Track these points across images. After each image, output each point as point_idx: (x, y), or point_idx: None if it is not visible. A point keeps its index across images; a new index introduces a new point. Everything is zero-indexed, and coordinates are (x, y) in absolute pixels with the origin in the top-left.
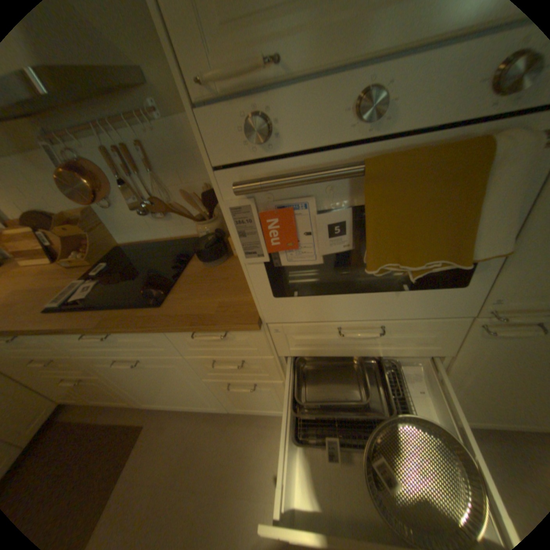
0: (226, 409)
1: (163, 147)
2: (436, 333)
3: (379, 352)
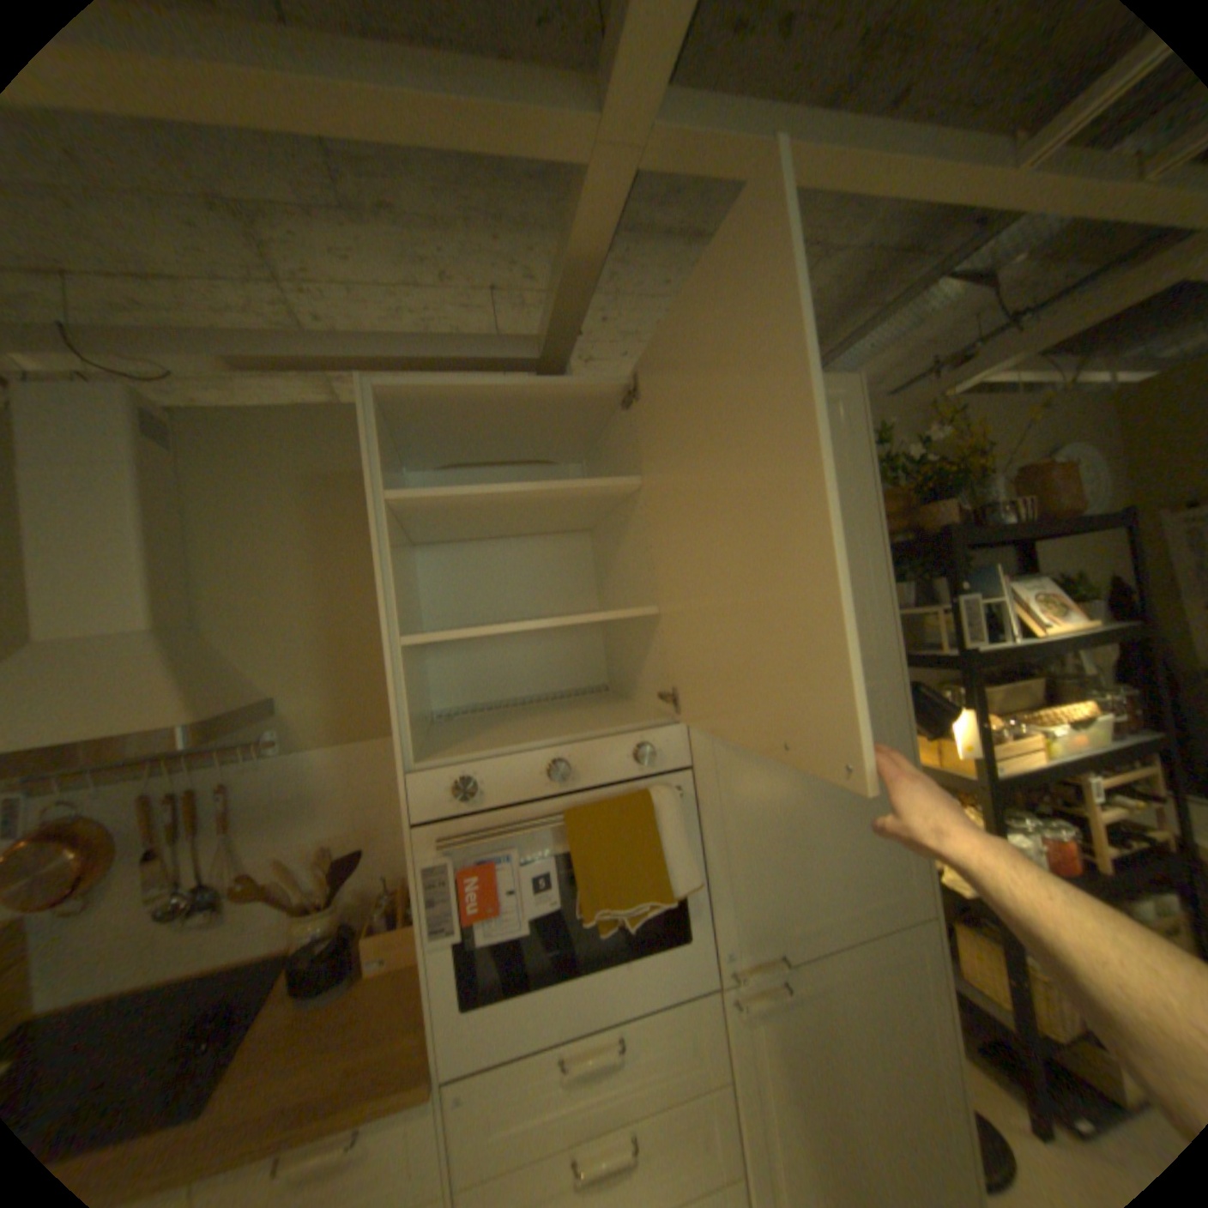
0: None
1: (263, 794)
2: (690, 1037)
3: (629, 1110)
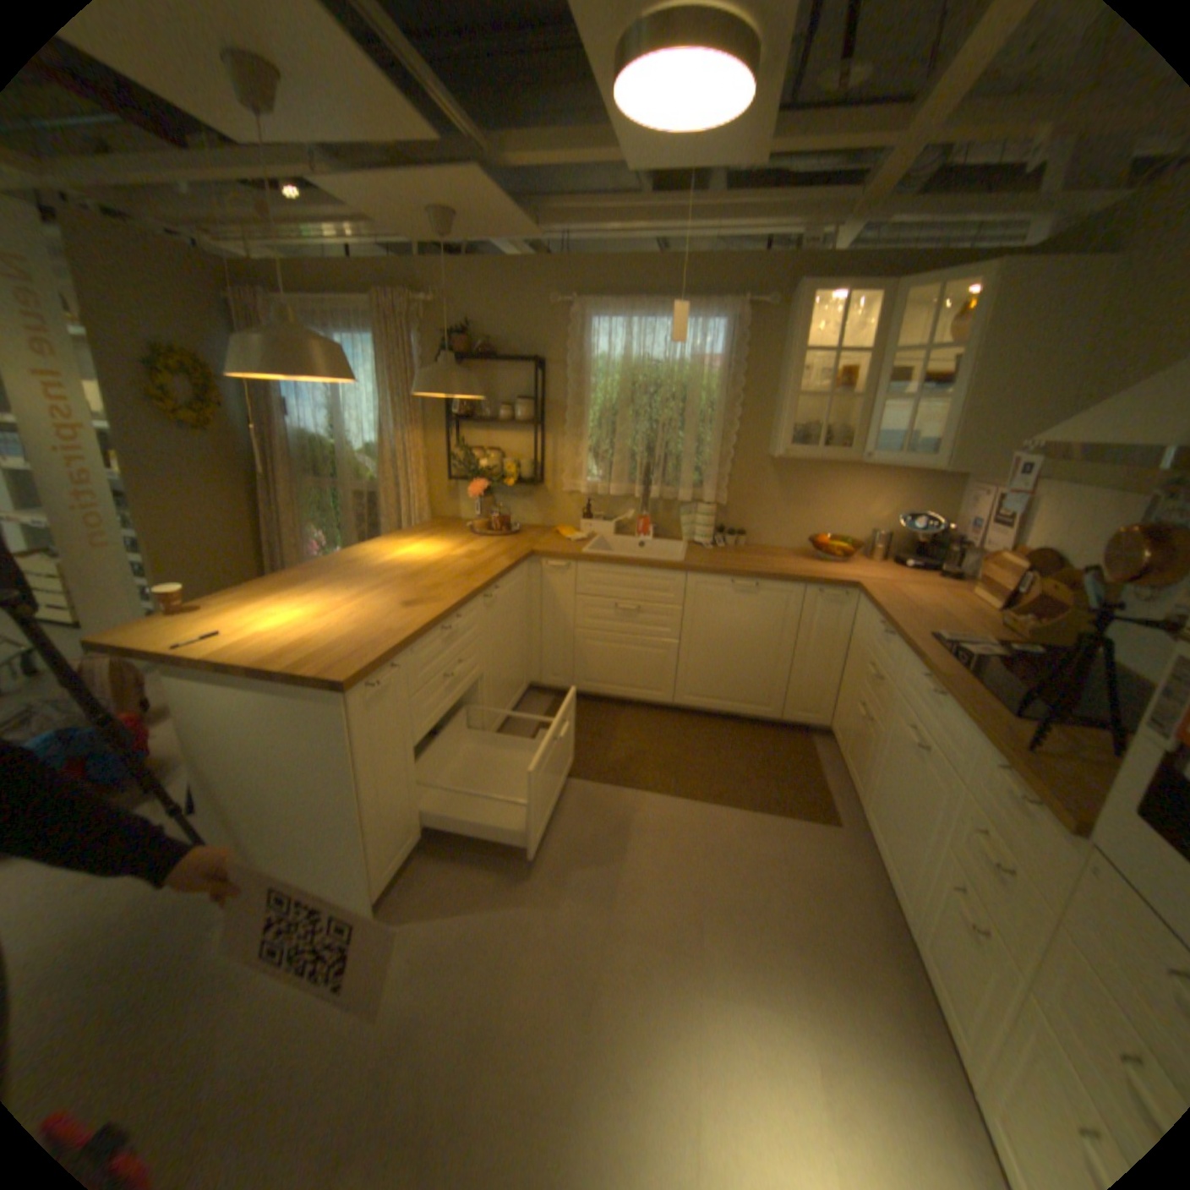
0: (920, 938)
1: None
2: None
3: None
